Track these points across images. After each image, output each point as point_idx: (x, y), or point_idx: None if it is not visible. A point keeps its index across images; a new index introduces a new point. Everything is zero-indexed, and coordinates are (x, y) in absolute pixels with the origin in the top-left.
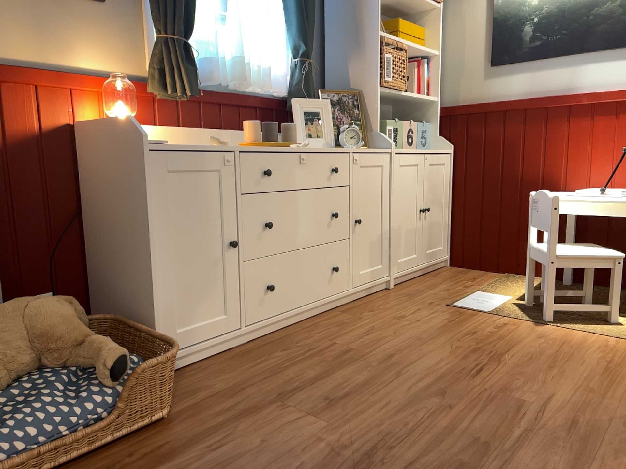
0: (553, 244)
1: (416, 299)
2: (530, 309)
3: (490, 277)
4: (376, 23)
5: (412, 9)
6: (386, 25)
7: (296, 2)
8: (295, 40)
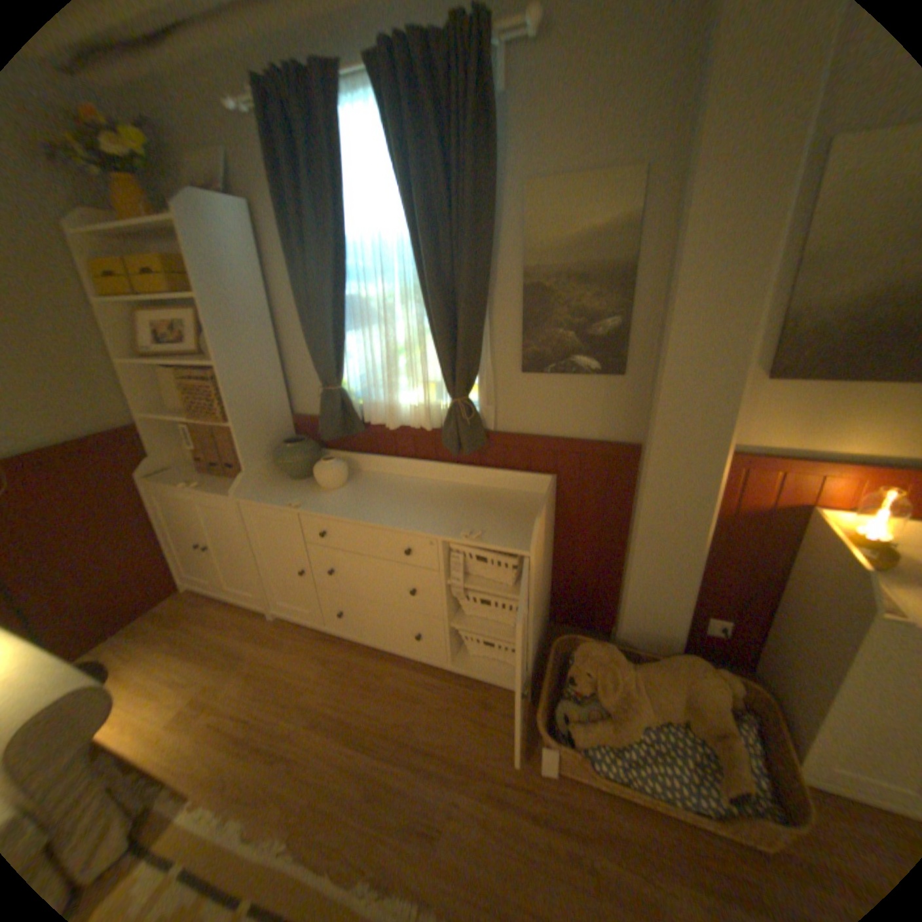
0: None
1: None
2: None
3: None
4: None
5: None
6: None
7: None
8: None
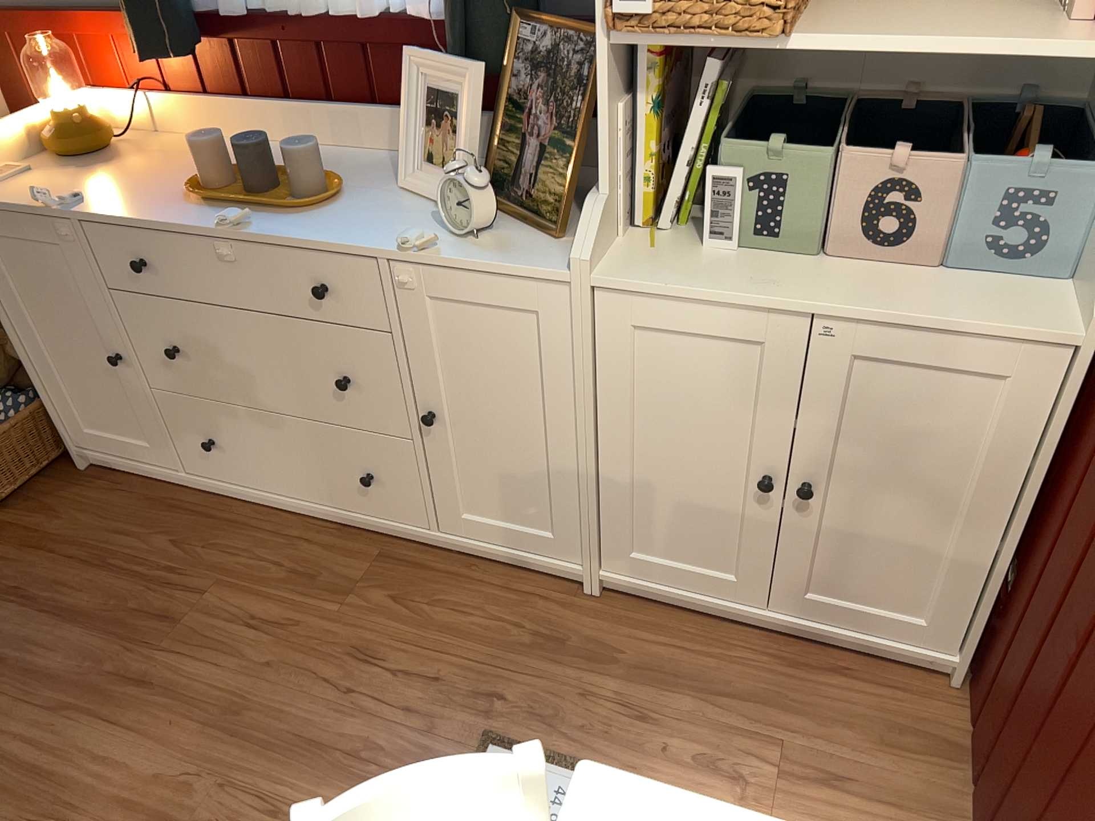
0: None
1: (523, 657)
2: None
3: None
4: None
5: None
6: None
7: None
8: None
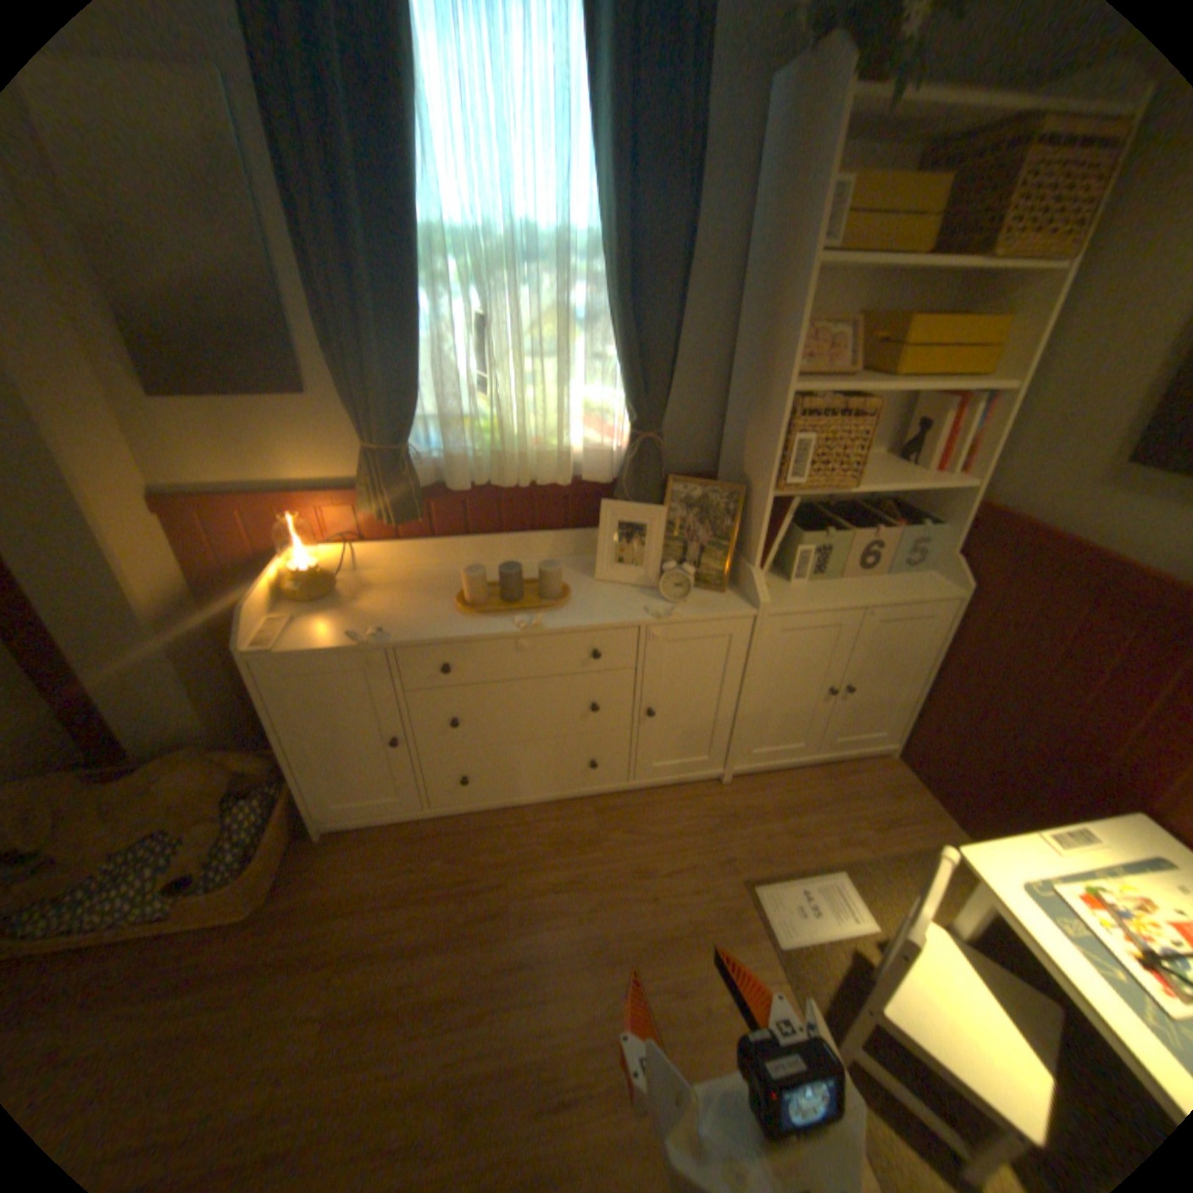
0: (884, 998)
1: (726, 836)
2: (863, 996)
3: (926, 839)
4: (790, 369)
5: (993, 270)
6: (890, 323)
7: (620, 337)
8: (626, 398)
